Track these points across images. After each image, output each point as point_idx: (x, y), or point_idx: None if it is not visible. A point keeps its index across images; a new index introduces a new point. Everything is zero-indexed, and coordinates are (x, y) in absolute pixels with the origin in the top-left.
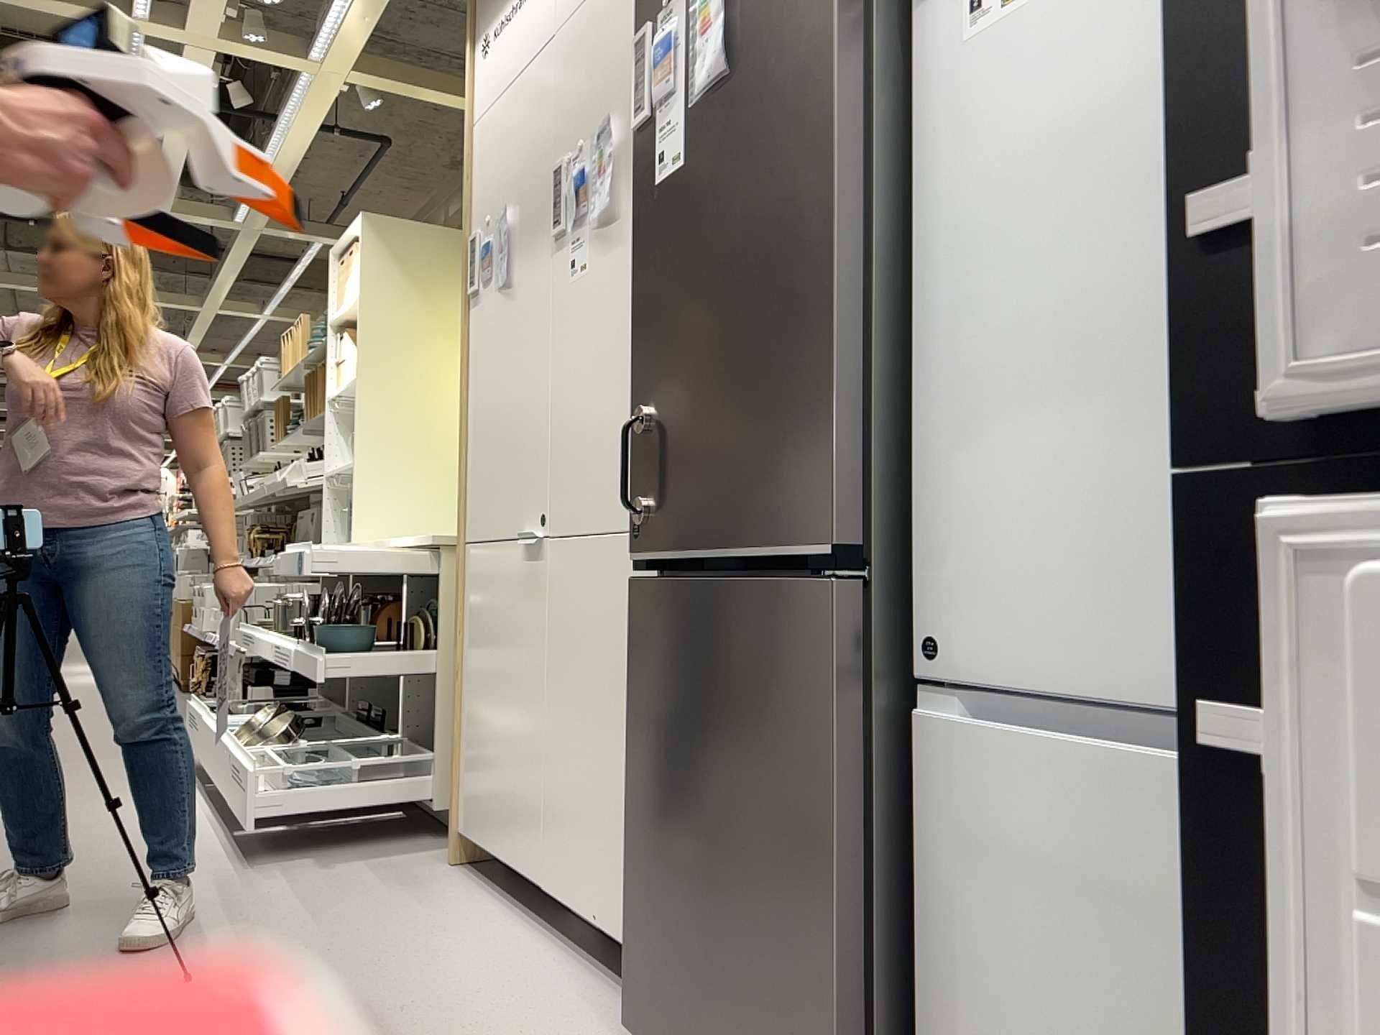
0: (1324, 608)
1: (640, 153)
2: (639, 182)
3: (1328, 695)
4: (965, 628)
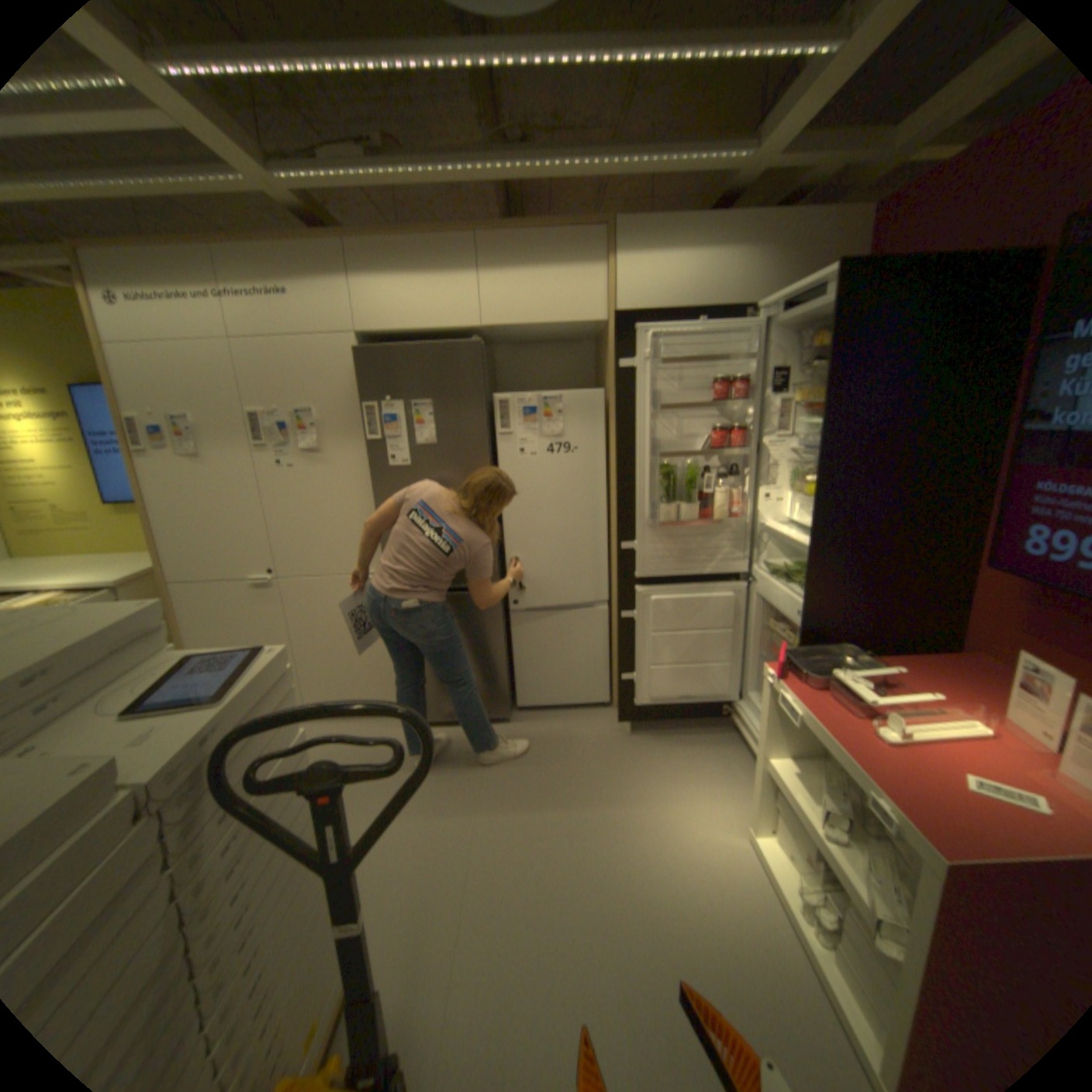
0: (638, 599)
1: (373, 450)
2: (375, 460)
3: (638, 609)
4: (523, 592)
